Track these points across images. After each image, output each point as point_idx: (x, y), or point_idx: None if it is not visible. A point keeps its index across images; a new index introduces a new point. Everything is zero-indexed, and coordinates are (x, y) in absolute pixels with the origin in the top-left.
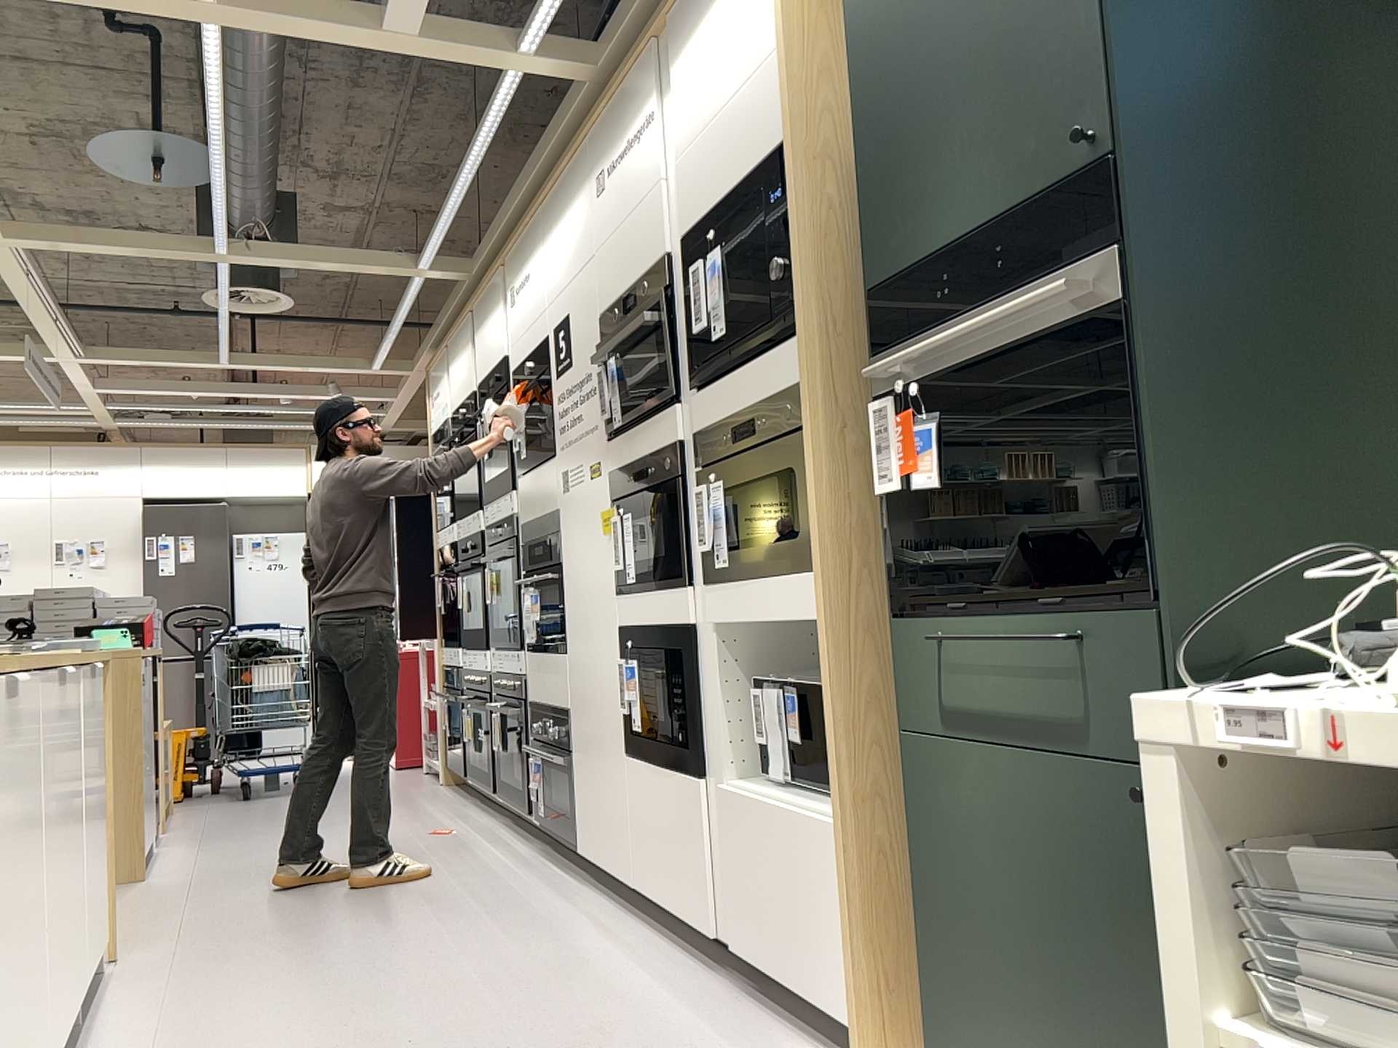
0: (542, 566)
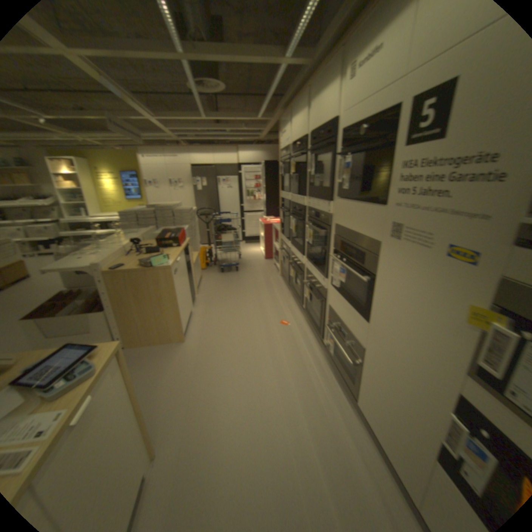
0: (352, 259)
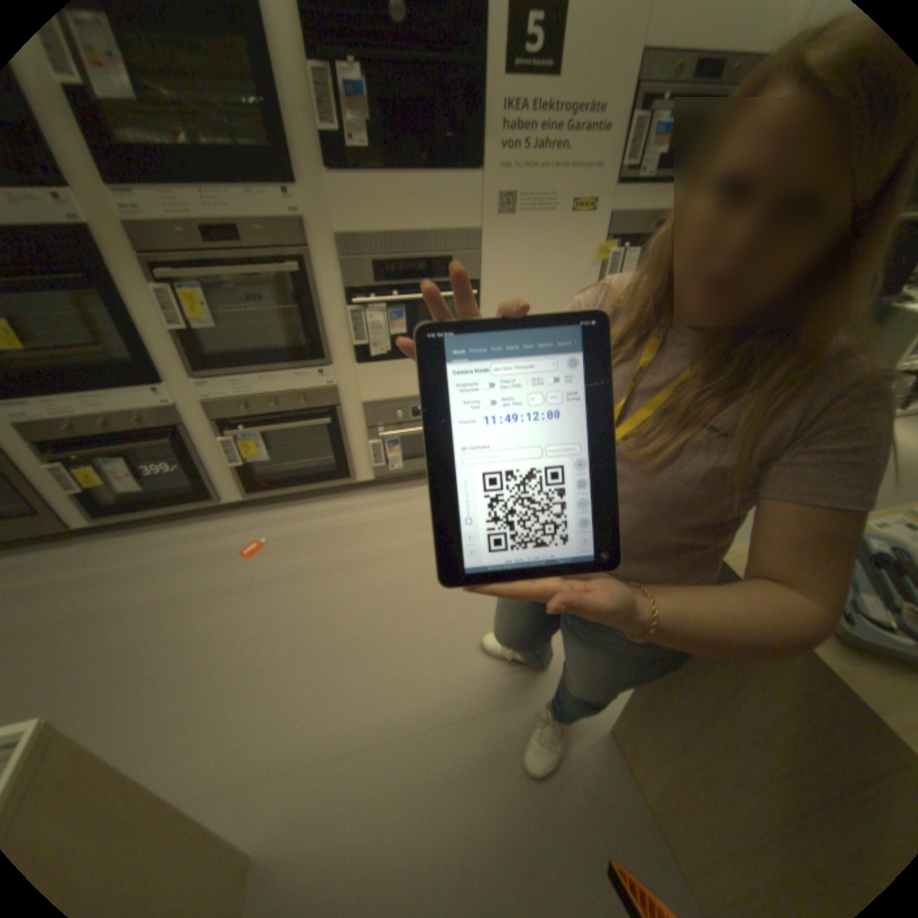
0: (417, 283)
